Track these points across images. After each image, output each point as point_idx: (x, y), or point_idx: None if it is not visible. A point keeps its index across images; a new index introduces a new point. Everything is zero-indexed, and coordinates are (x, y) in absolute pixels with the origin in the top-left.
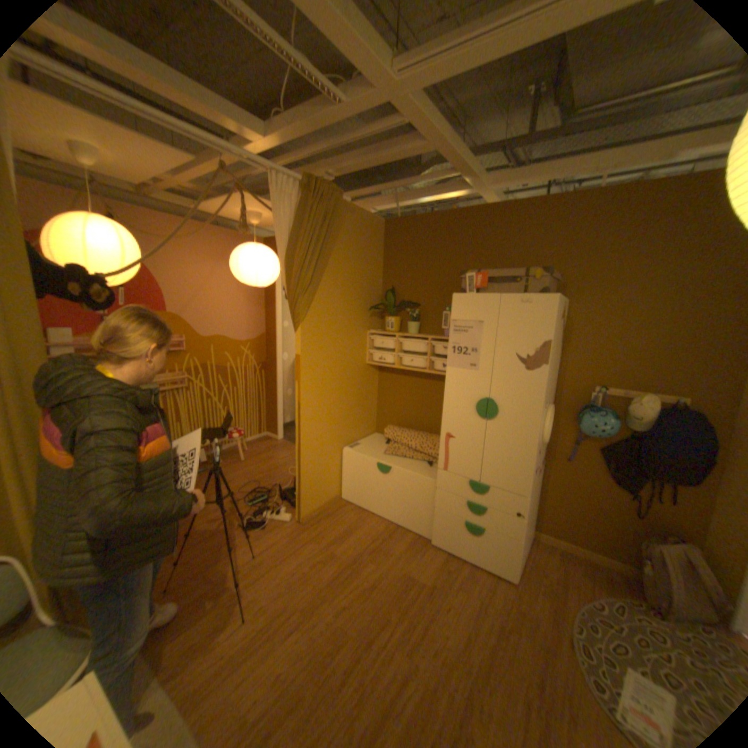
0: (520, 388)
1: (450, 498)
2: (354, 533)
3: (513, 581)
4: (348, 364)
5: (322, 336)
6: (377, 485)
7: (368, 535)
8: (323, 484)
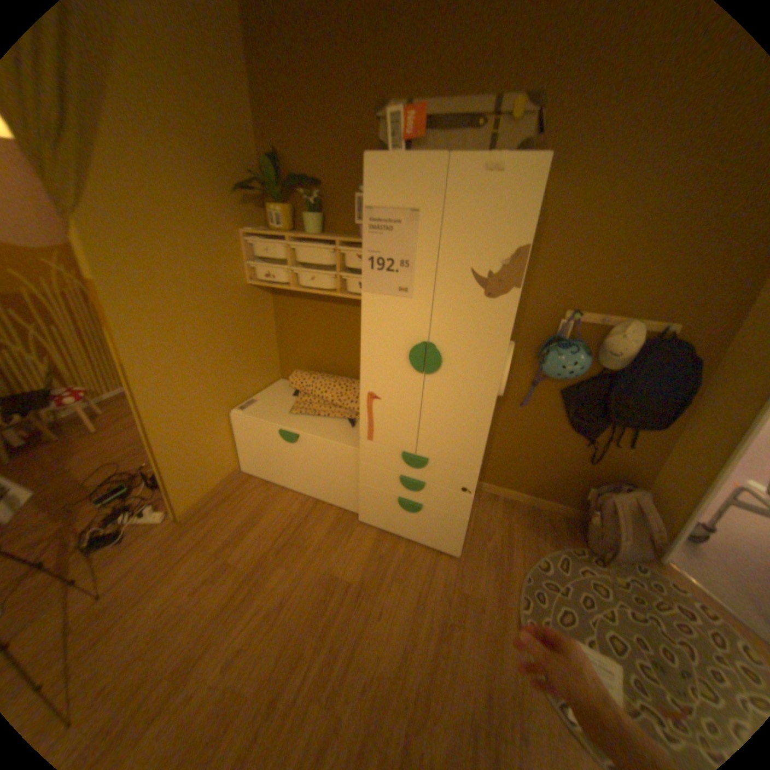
0: (475, 326)
1: (378, 472)
2: (258, 521)
3: (455, 554)
4: (214, 288)
5: (143, 241)
6: (285, 456)
7: (277, 521)
8: (208, 464)
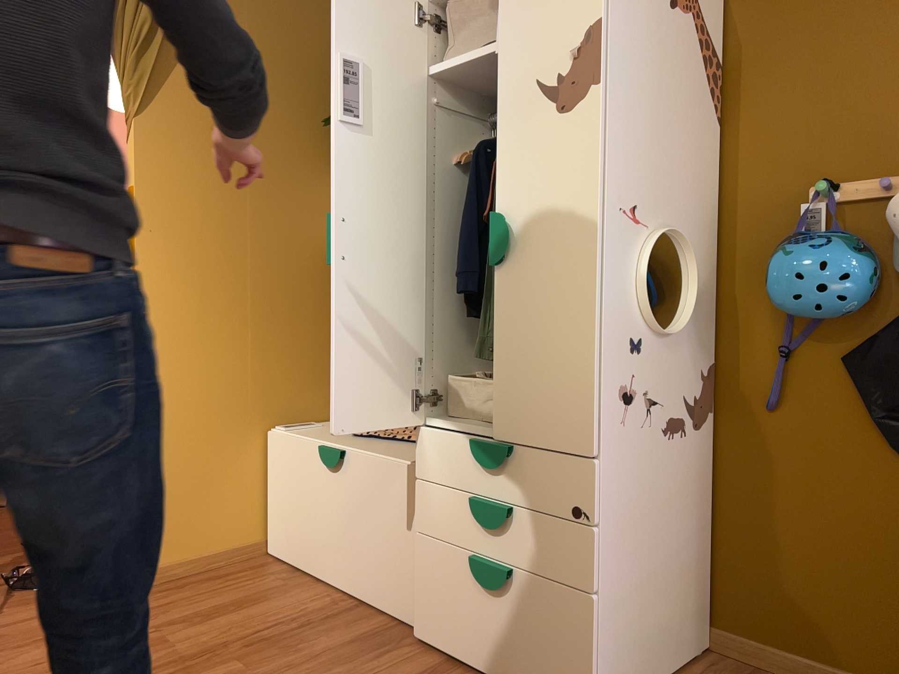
0: (553, 163)
1: (442, 499)
2: (246, 607)
3: None
4: (281, 237)
5: (202, 159)
6: (323, 503)
7: (276, 614)
8: (212, 505)
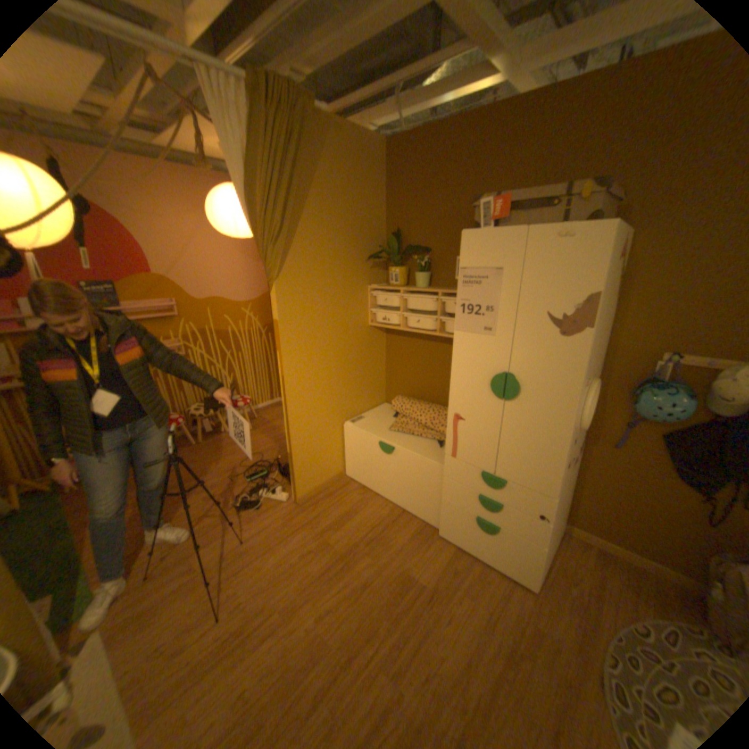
0: (551, 360)
1: (460, 489)
2: (354, 517)
3: (533, 588)
4: (345, 328)
5: (307, 296)
6: (381, 465)
7: (369, 520)
8: (323, 462)
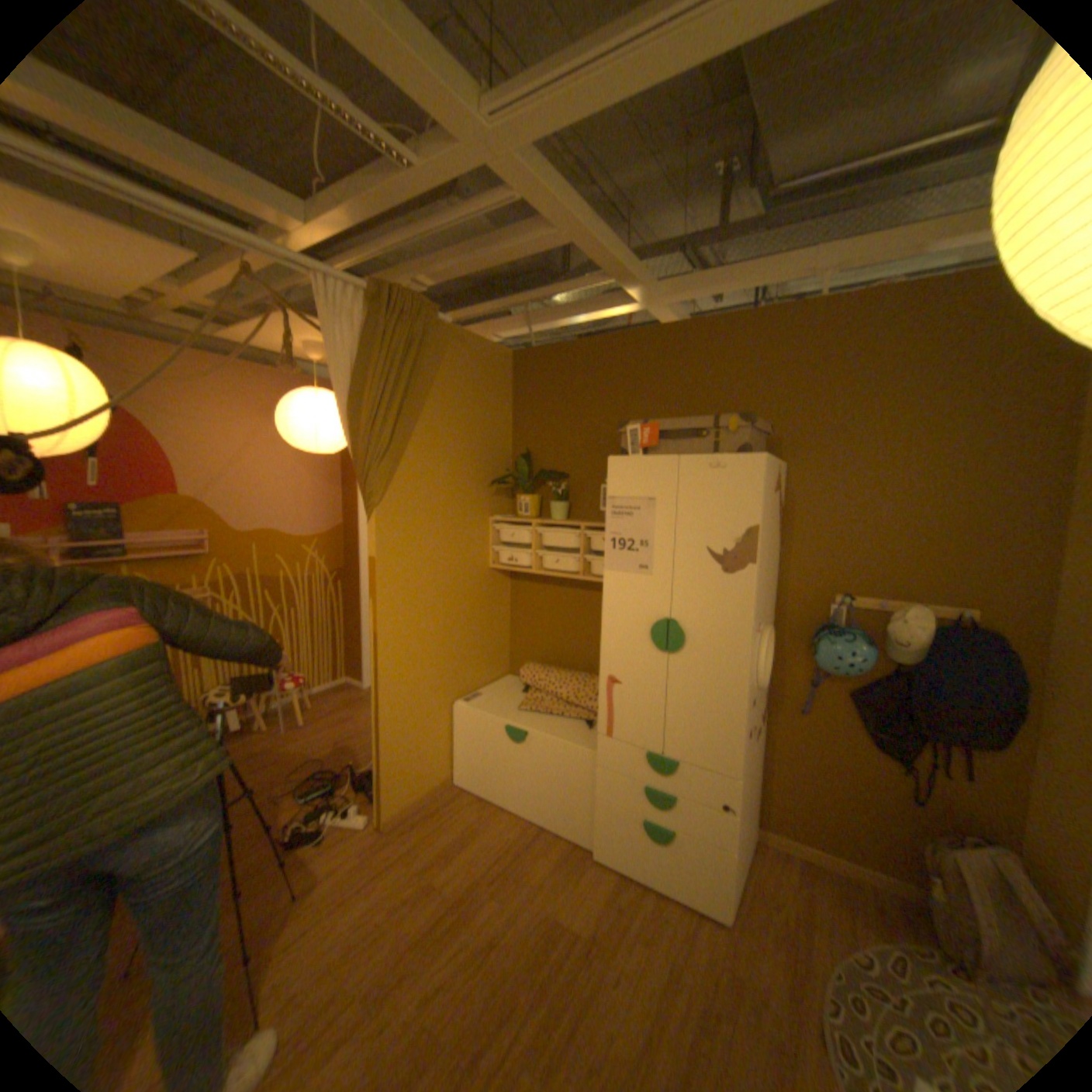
0: (716, 602)
1: (619, 783)
2: (469, 845)
3: (725, 921)
4: (459, 570)
5: (414, 528)
6: (508, 762)
7: (492, 848)
8: (422, 764)
